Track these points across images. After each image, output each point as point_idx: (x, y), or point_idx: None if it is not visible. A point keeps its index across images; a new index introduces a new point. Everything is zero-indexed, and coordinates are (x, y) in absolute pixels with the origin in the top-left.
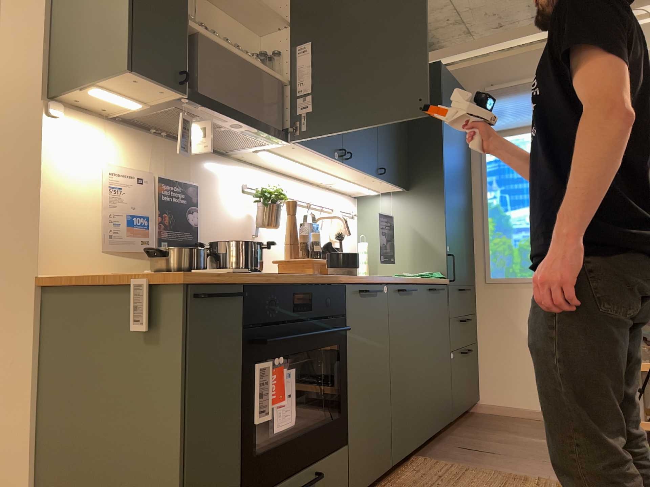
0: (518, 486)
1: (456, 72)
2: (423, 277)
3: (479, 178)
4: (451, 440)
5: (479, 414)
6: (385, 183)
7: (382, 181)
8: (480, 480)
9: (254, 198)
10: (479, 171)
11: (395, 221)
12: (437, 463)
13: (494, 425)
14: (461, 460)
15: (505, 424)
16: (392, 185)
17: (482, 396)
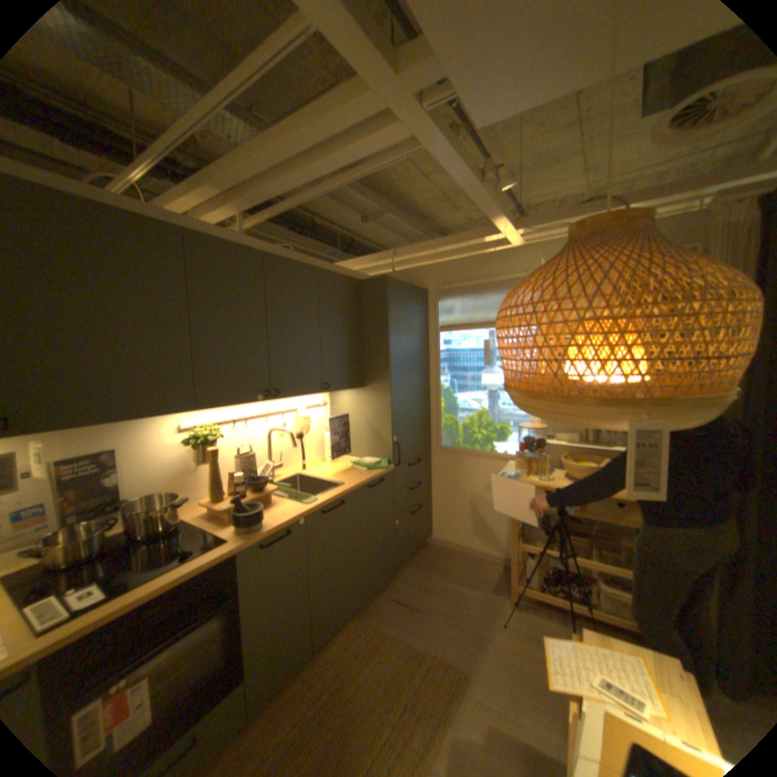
0: (413, 672)
1: (419, 268)
2: (368, 469)
3: (435, 364)
4: (392, 590)
5: (430, 547)
6: (337, 391)
7: (331, 392)
8: (387, 661)
9: (185, 443)
10: (435, 358)
11: (355, 412)
12: (364, 631)
13: (435, 566)
14: (387, 624)
15: (443, 565)
16: (344, 390)
17: (434, 534)
